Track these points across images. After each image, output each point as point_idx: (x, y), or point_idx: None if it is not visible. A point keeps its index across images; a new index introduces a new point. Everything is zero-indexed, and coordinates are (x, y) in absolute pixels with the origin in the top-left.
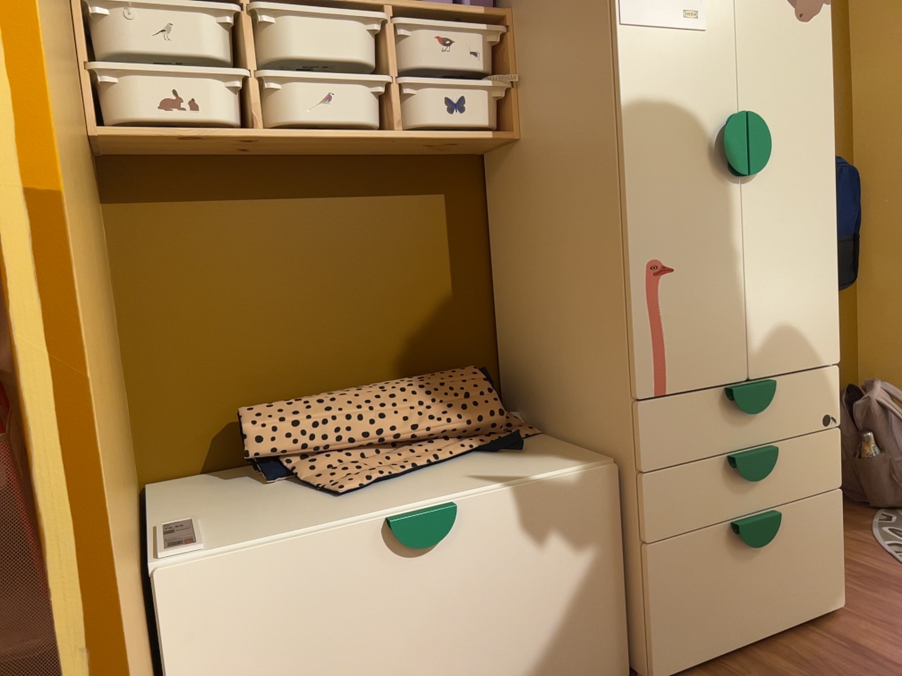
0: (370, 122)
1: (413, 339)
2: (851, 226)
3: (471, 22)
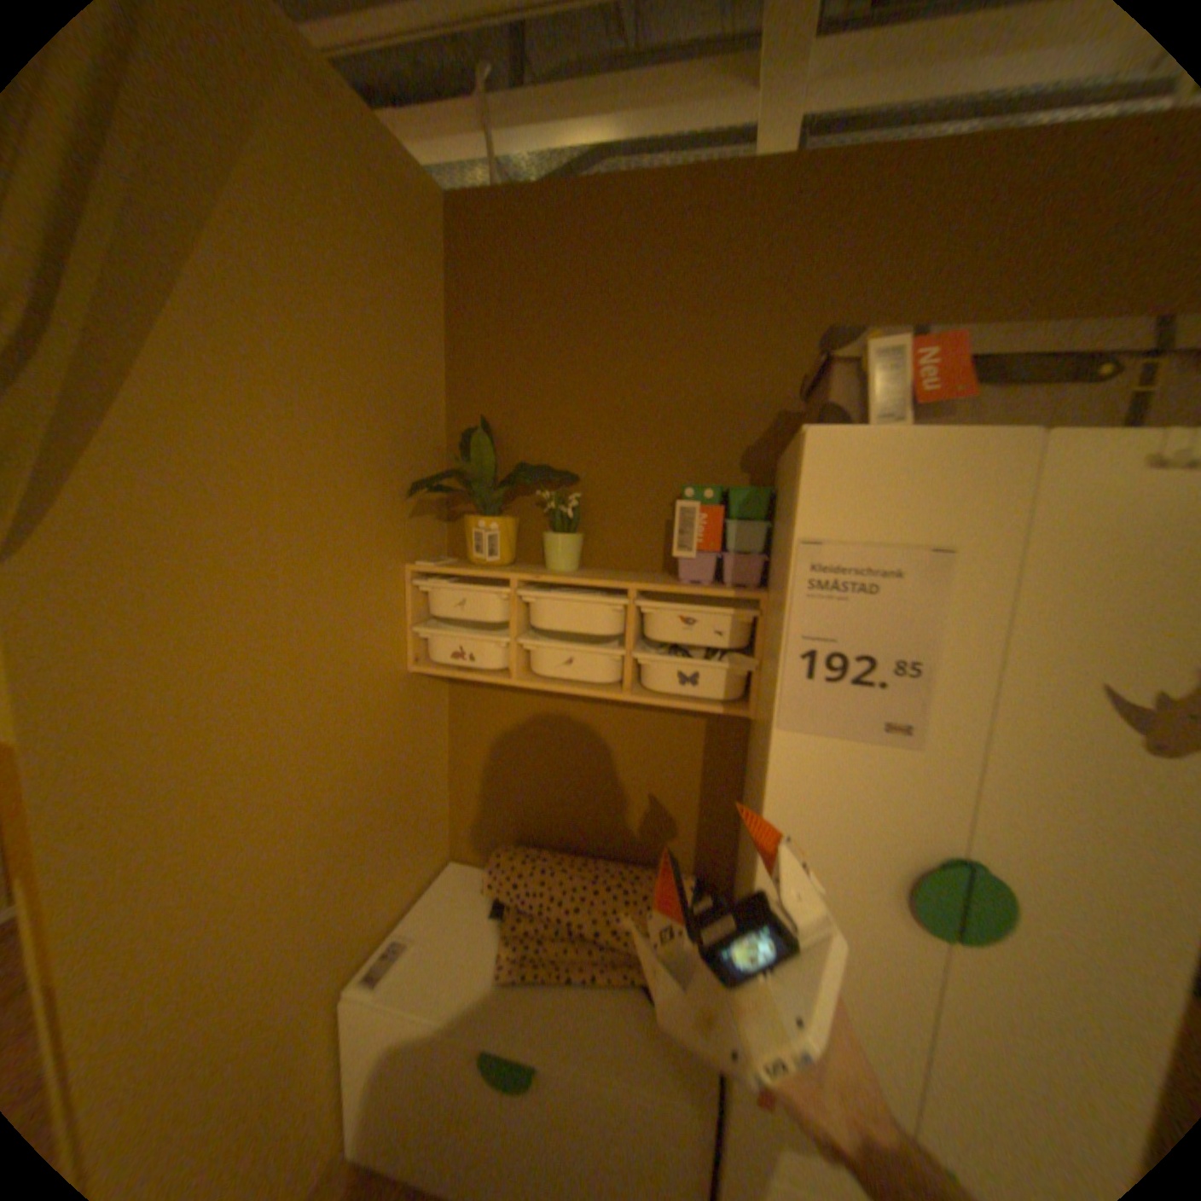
0: (604, 682)
1: (652, 831)
2: None
3: (710, 610)
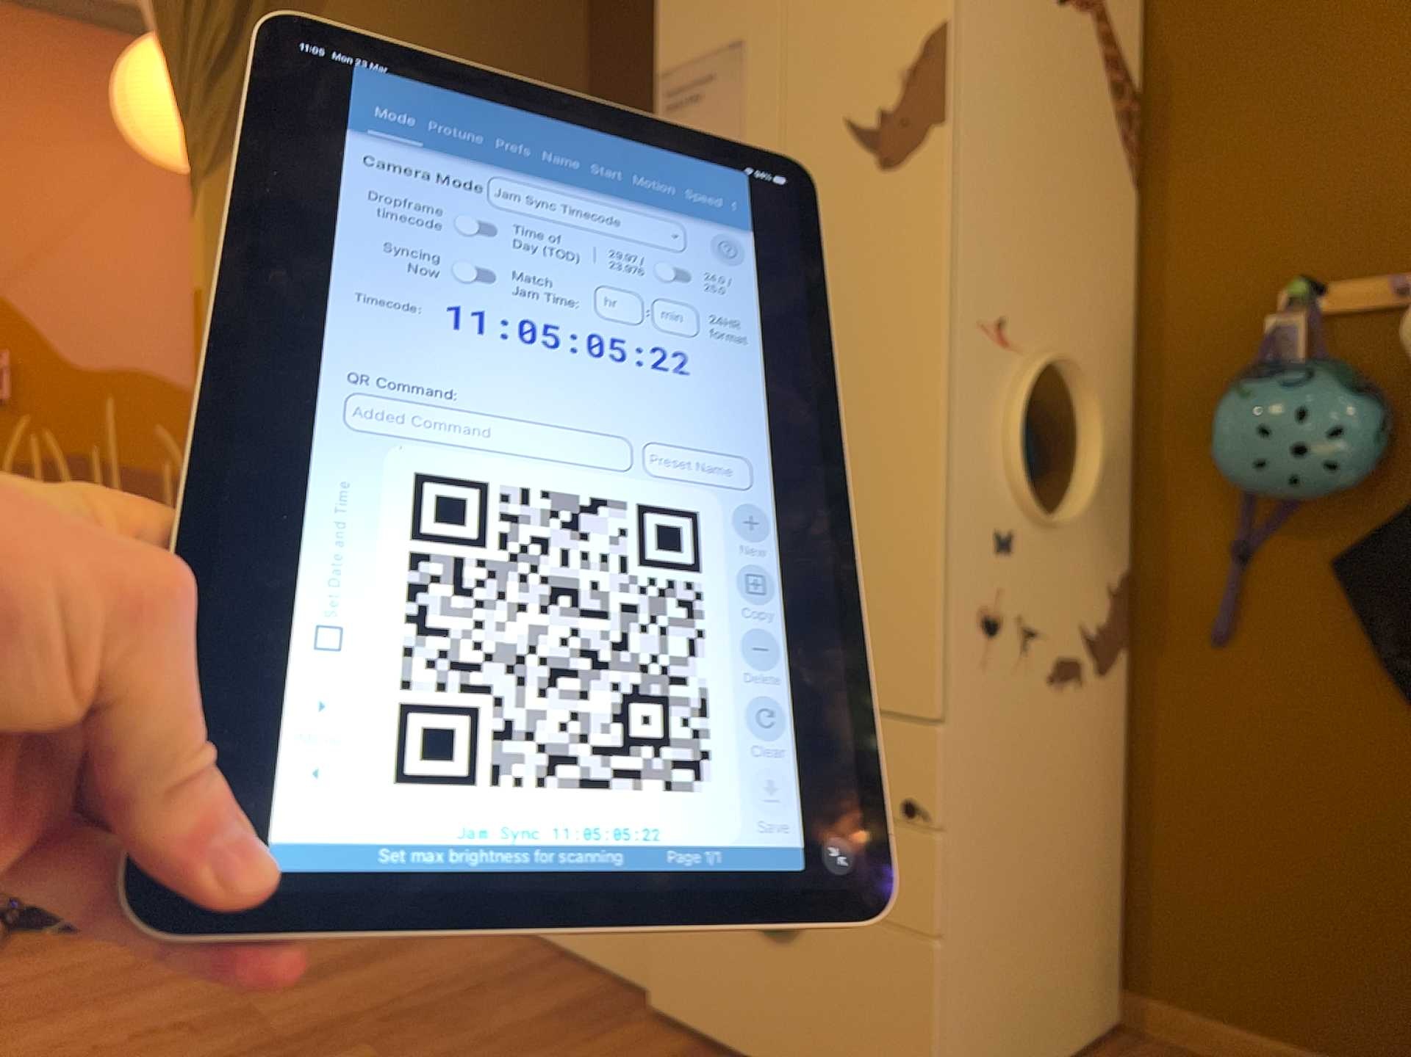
0: None
1: None
2: None
3: None
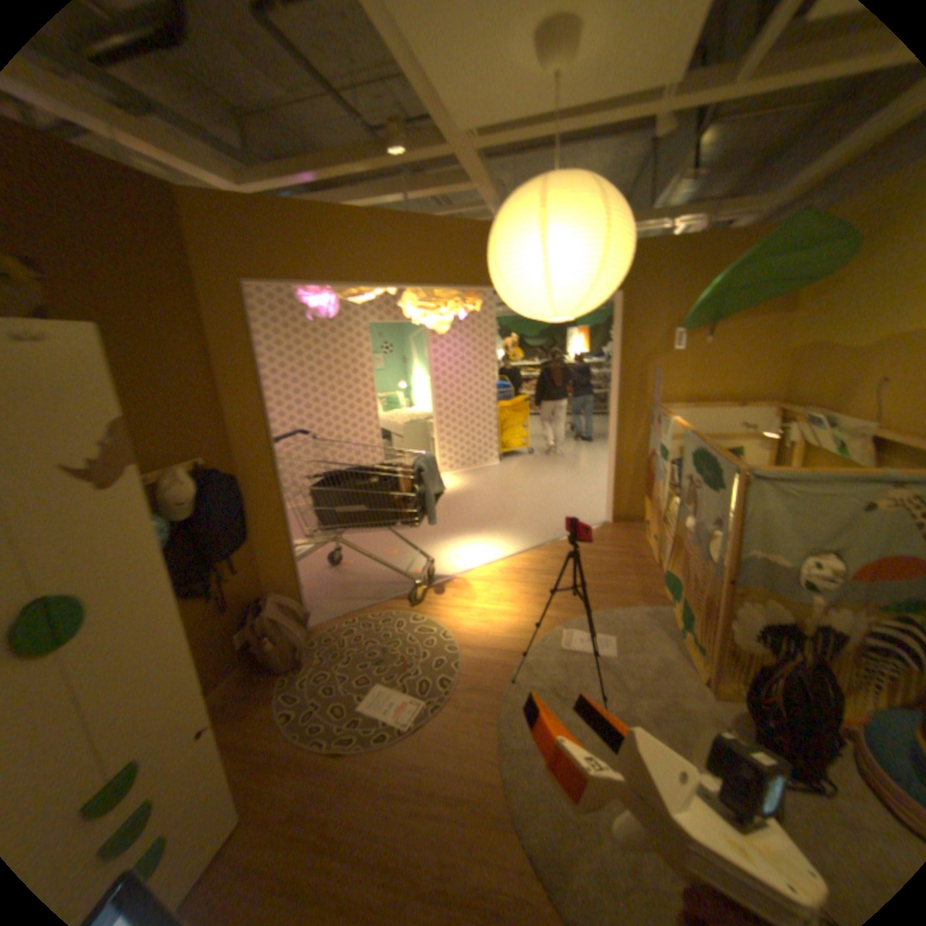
0: None
1: None
2: (239, 513)
3: None
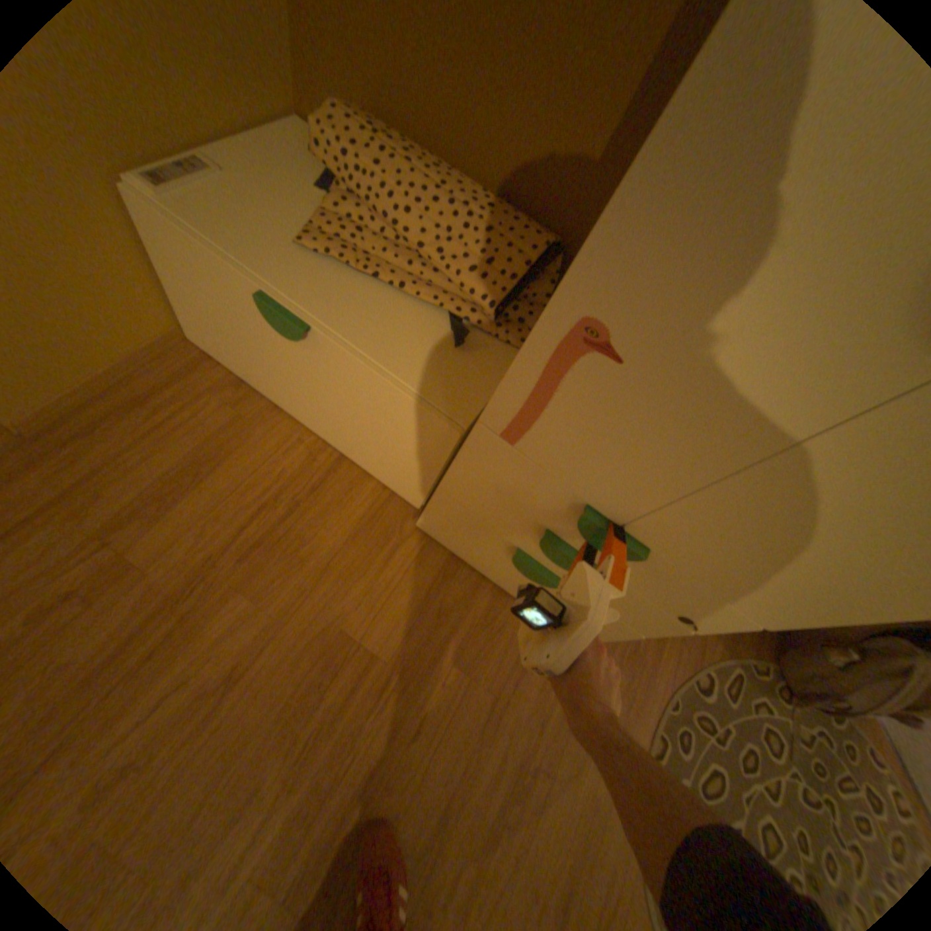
0: None
1: (535, 157)
2: None
3: None
